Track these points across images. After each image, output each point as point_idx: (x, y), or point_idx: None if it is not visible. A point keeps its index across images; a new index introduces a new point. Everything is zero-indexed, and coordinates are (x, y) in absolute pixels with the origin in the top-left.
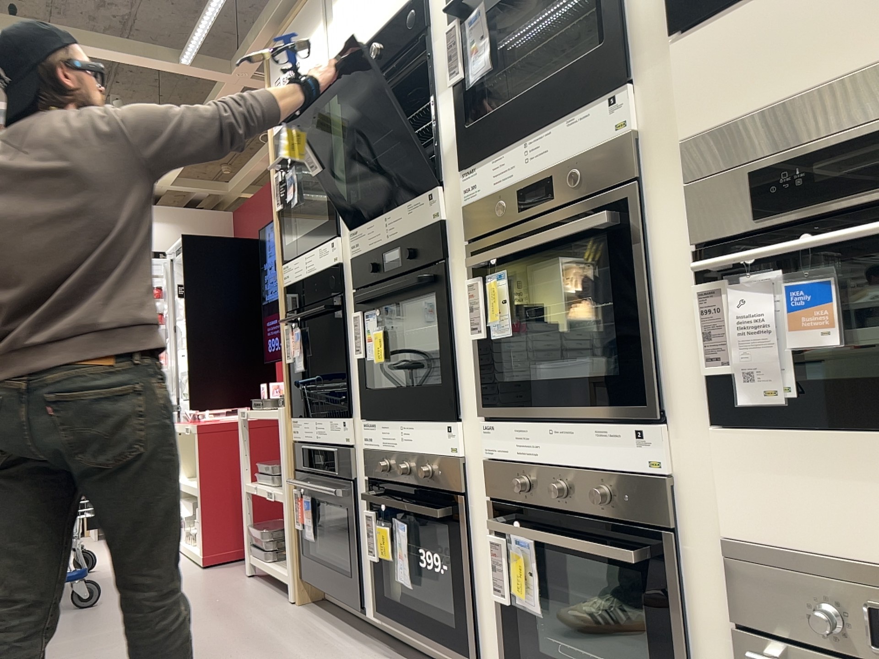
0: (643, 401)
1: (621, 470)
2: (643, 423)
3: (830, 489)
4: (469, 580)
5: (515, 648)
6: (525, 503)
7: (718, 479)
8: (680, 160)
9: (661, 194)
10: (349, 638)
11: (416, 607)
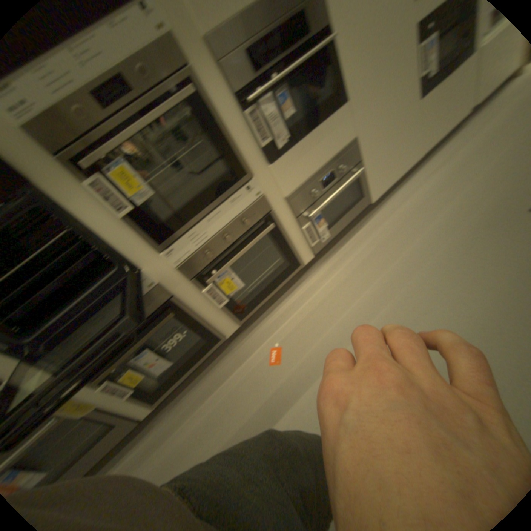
0: (245, 172)
1: (247, 206)
2: (247, 182)
3: (304, 157)
4: (202, 318)
5: (234, 312)
6: (213, 259)
7: (279, 179)
8: (206, 46)
9: (204, 68)
10: (143, 439)
11: (166, 376)
